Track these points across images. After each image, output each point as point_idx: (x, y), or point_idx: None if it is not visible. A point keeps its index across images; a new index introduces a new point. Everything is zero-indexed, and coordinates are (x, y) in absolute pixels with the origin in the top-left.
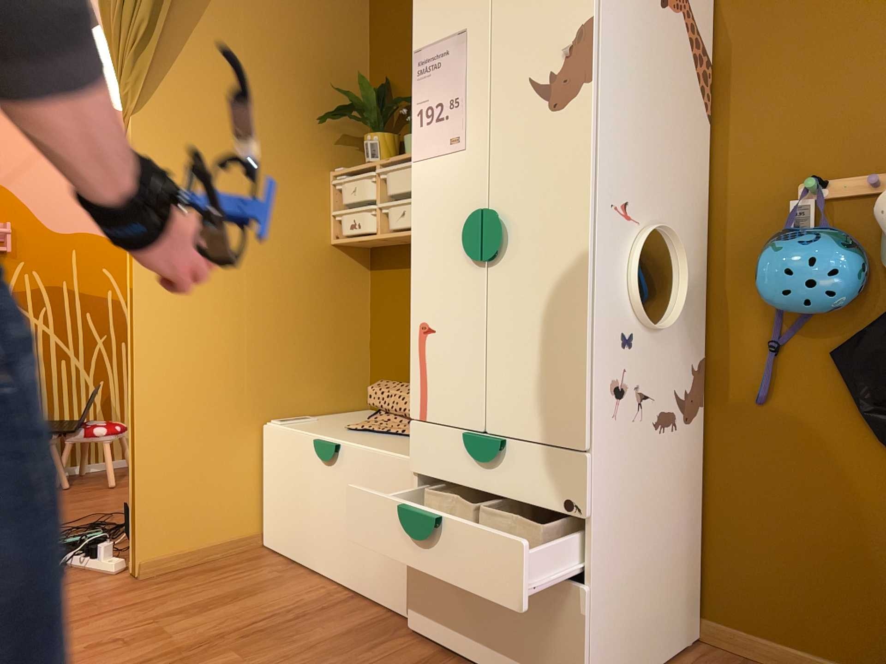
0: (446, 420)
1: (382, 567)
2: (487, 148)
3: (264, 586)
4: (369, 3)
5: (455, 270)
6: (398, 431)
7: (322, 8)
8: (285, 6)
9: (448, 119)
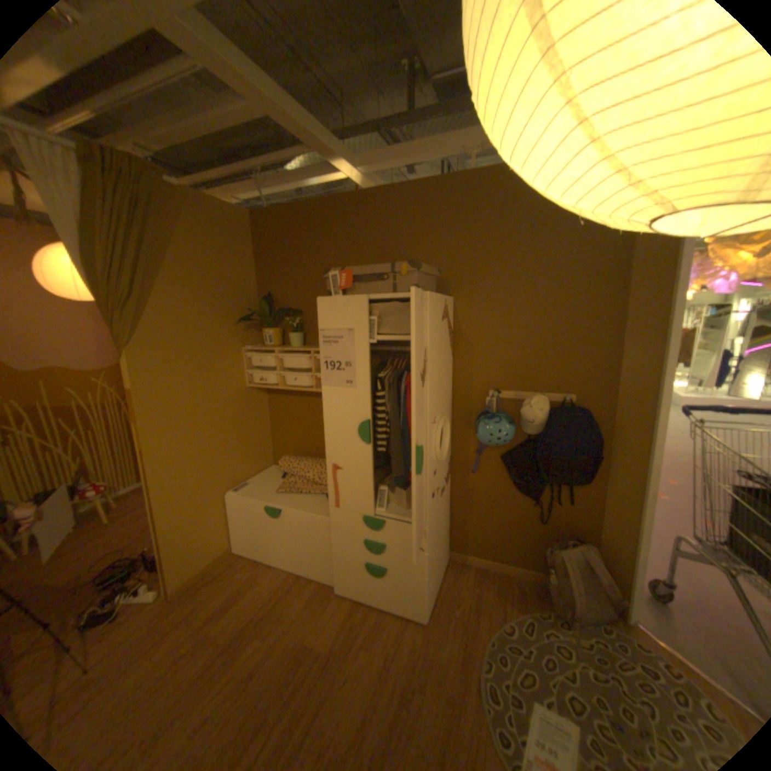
0: (351, 509)
1: (314, 565)
2: (369, 392)
3: (248, 584)
4: (252, 243)
5: (353, 444)
6: (306, 491)
7: (227, 252)
8: (206, 255)
9: (344, 371)
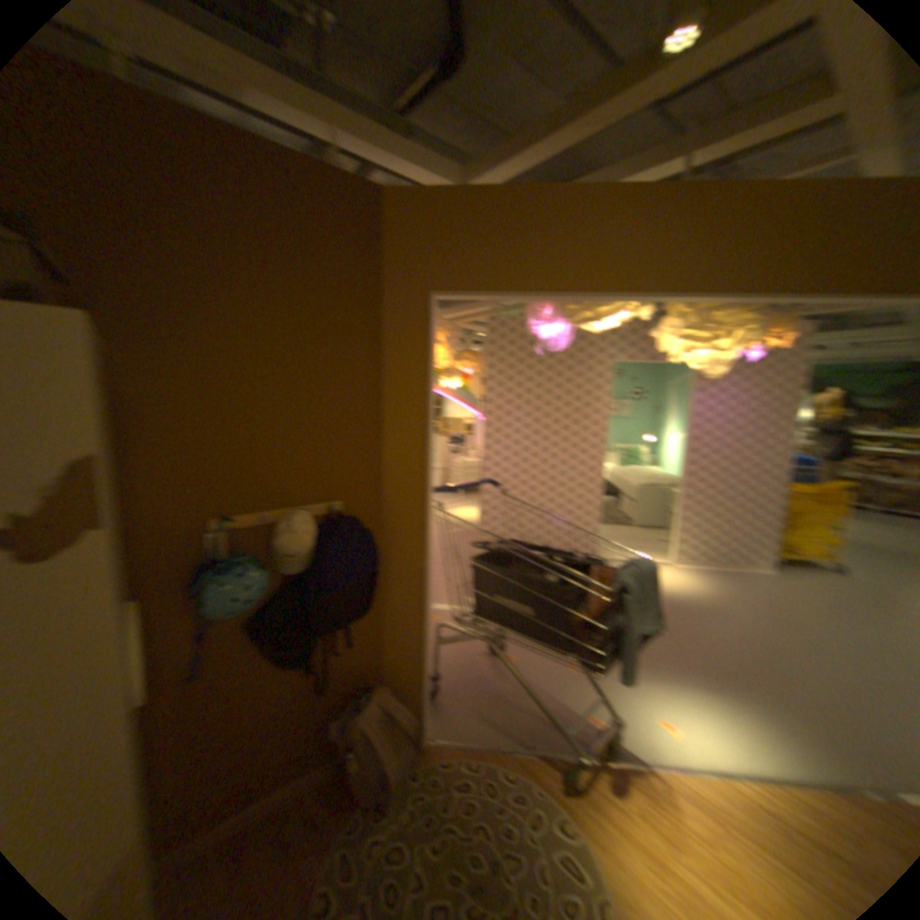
0: None
1: None
2: None
3: None
4: None
5: None
6: None
7: None
8: None
9: None
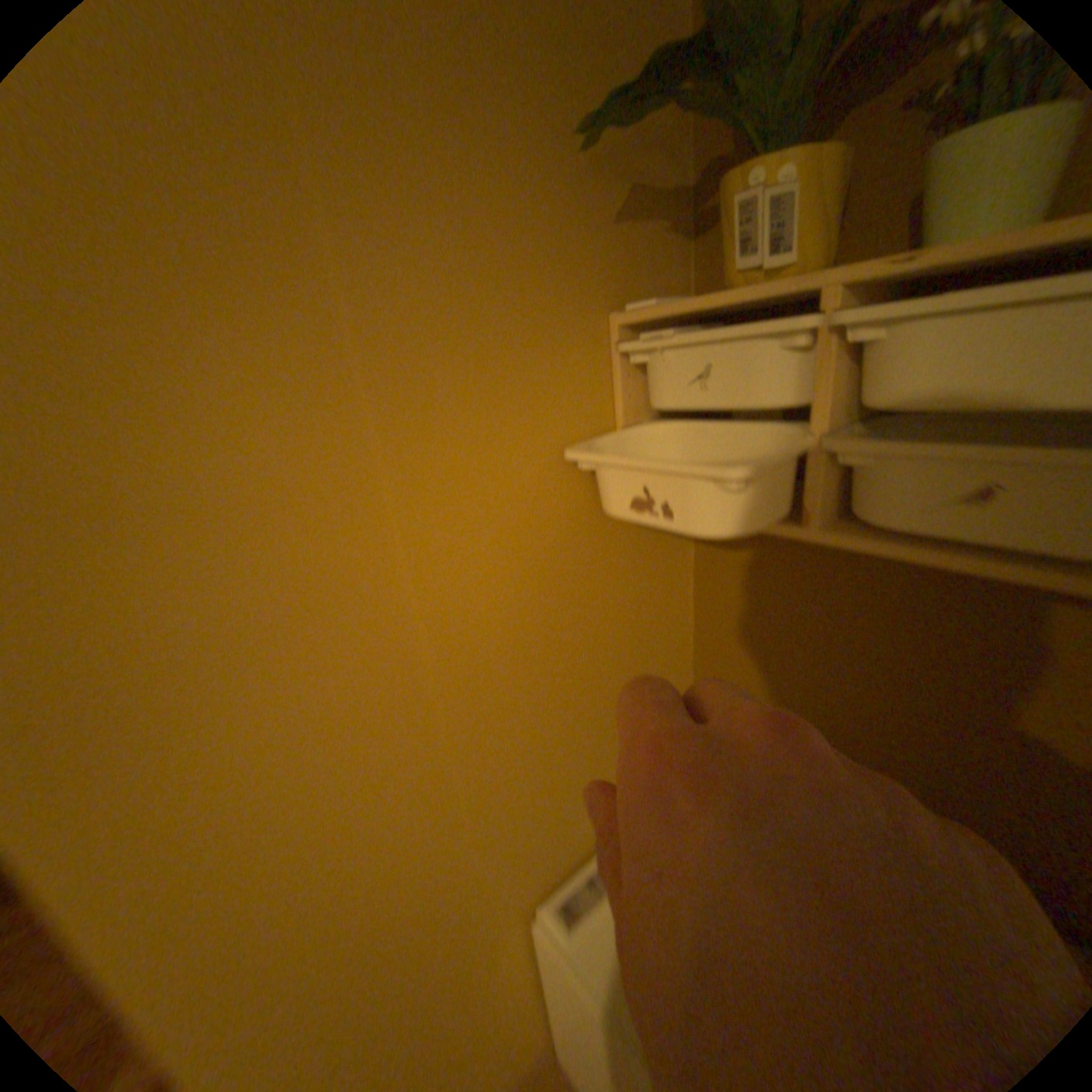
0: None
1: None
2: None
3: None
4: None
5: None
6: None
7: None
8: None
9: None
